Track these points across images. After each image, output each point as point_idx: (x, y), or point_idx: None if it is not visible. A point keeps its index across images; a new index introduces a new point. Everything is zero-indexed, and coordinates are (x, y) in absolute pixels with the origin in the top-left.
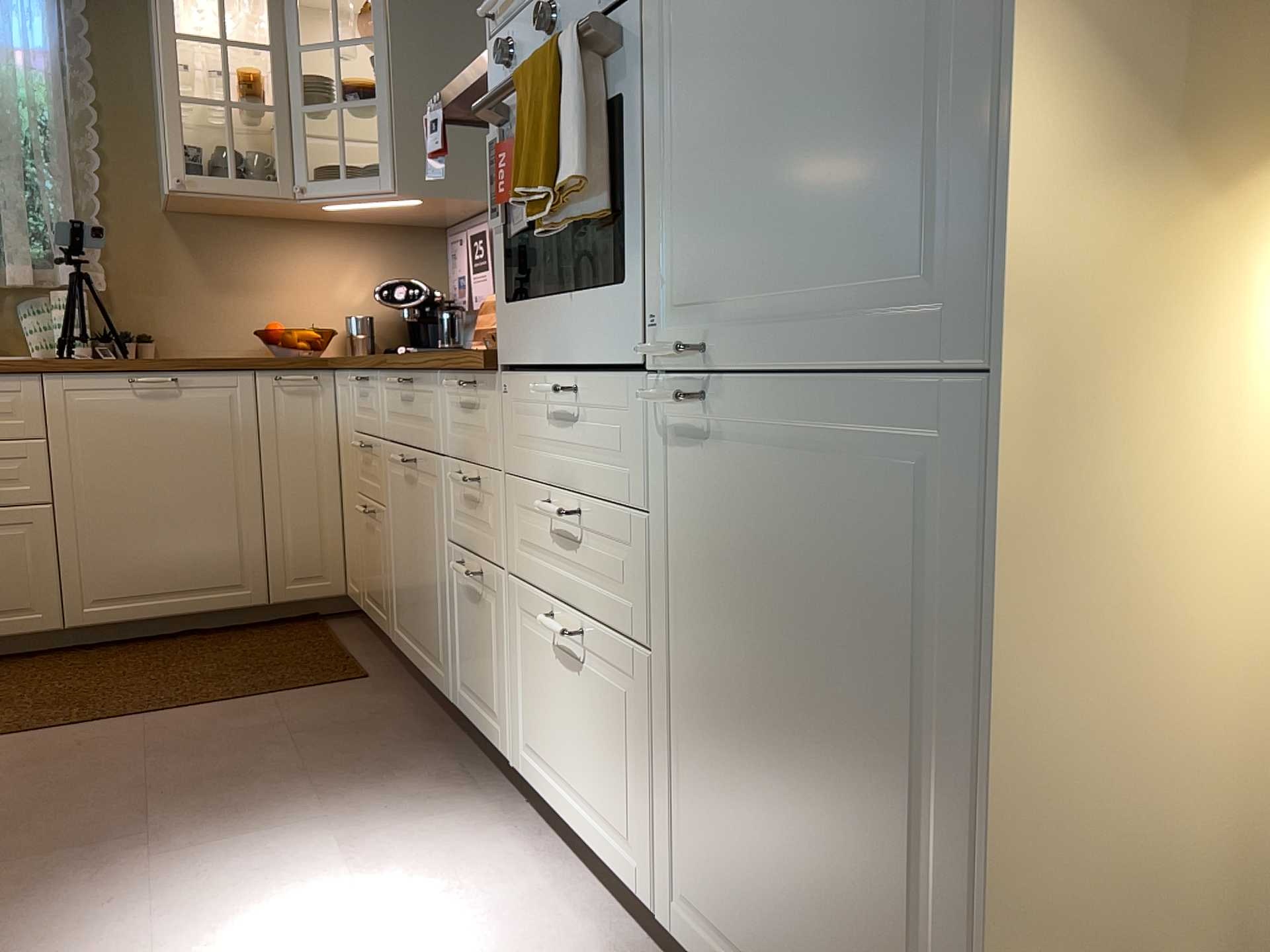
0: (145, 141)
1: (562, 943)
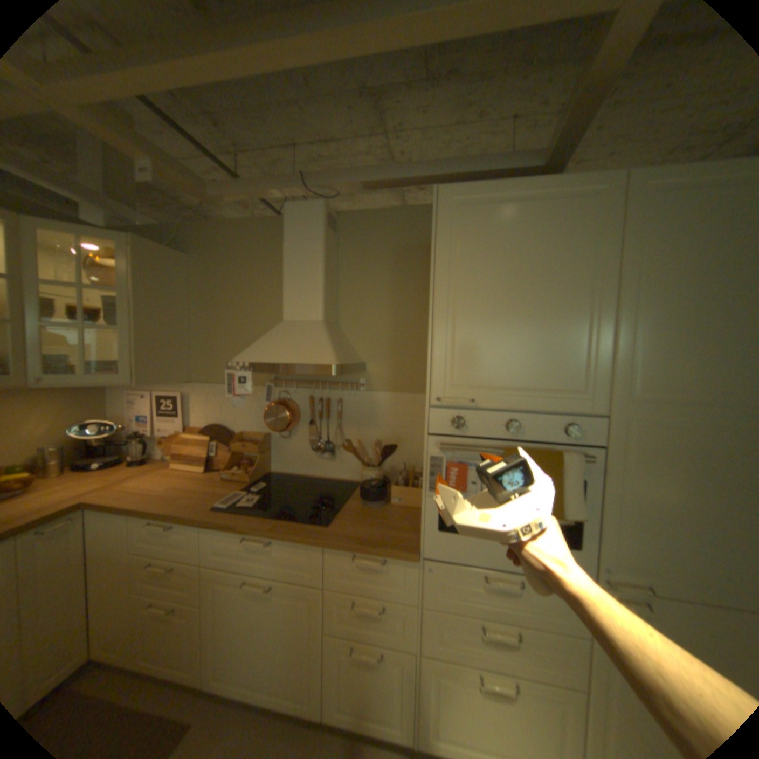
0: None
1: None
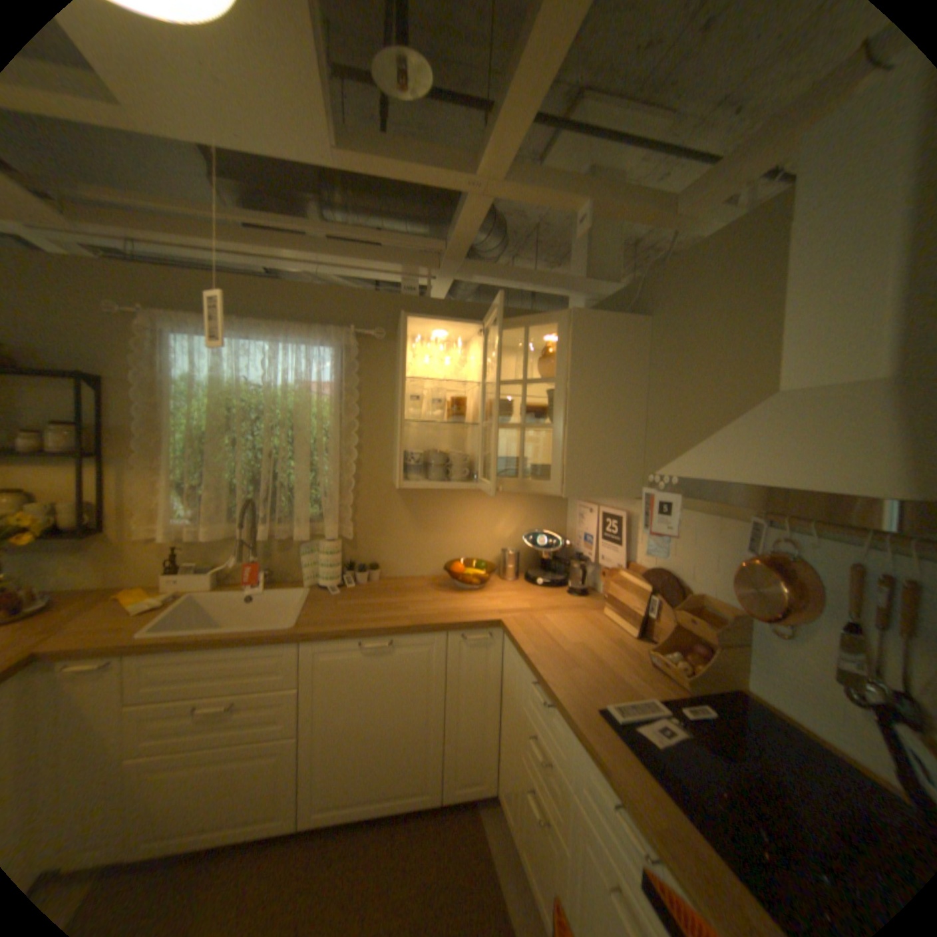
0: (386, 437)
1: None
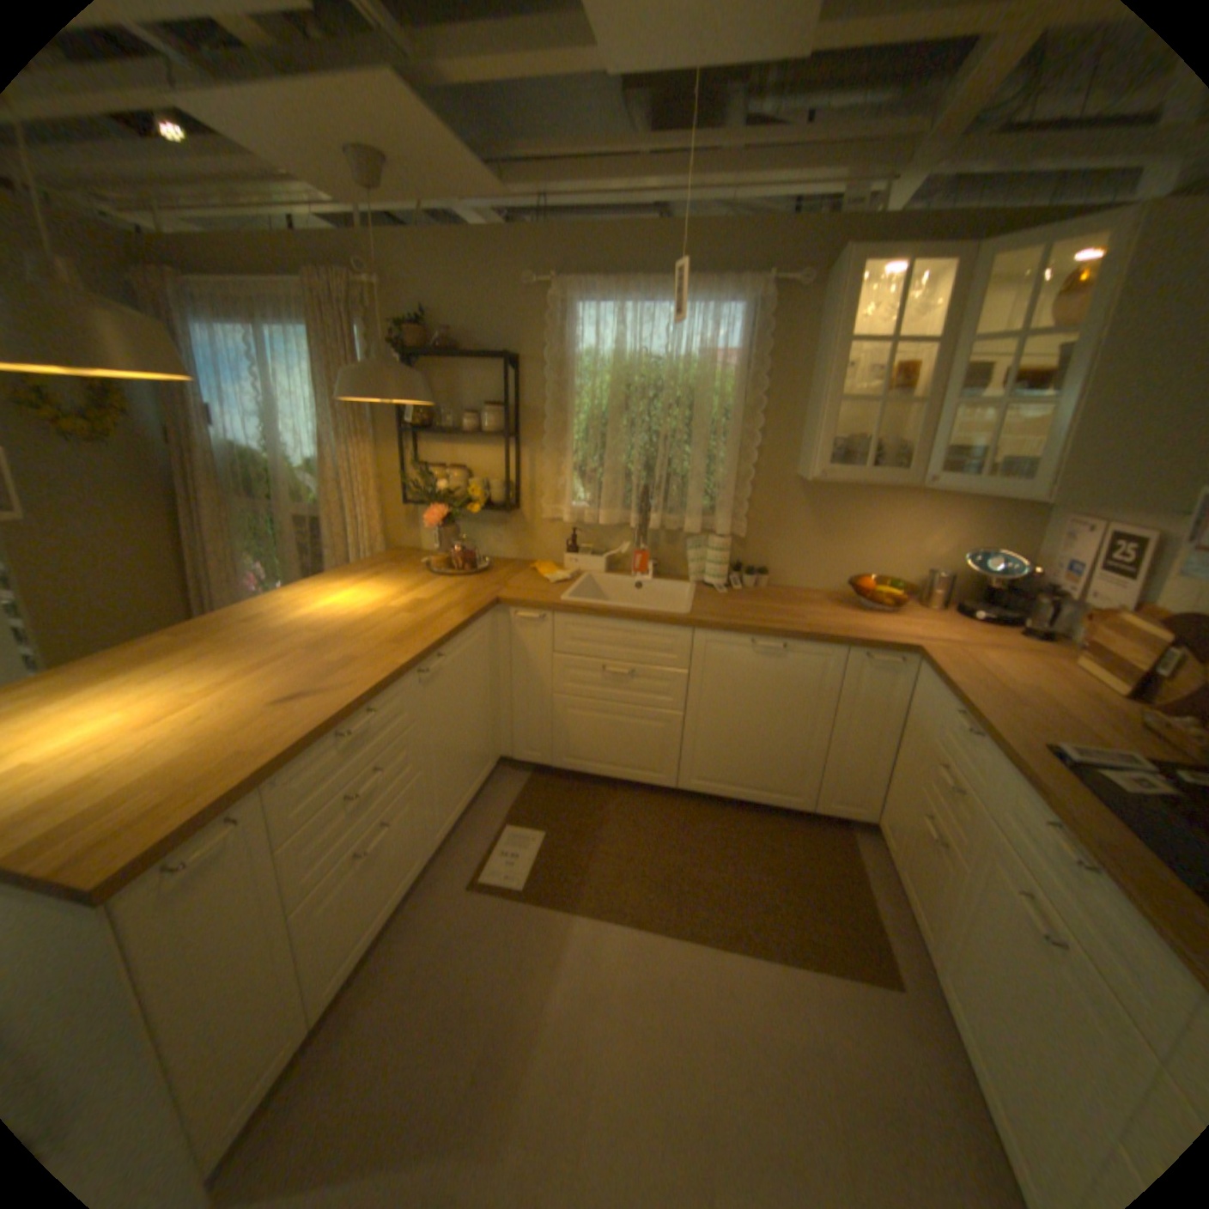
0: (796, 418)
1: None
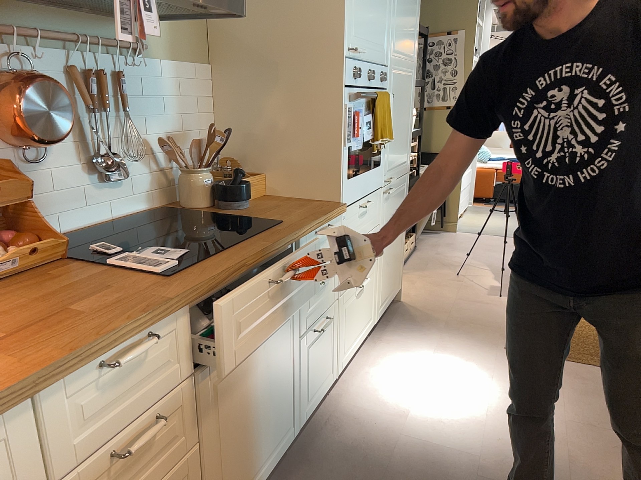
0: None
1: (379, 357)
